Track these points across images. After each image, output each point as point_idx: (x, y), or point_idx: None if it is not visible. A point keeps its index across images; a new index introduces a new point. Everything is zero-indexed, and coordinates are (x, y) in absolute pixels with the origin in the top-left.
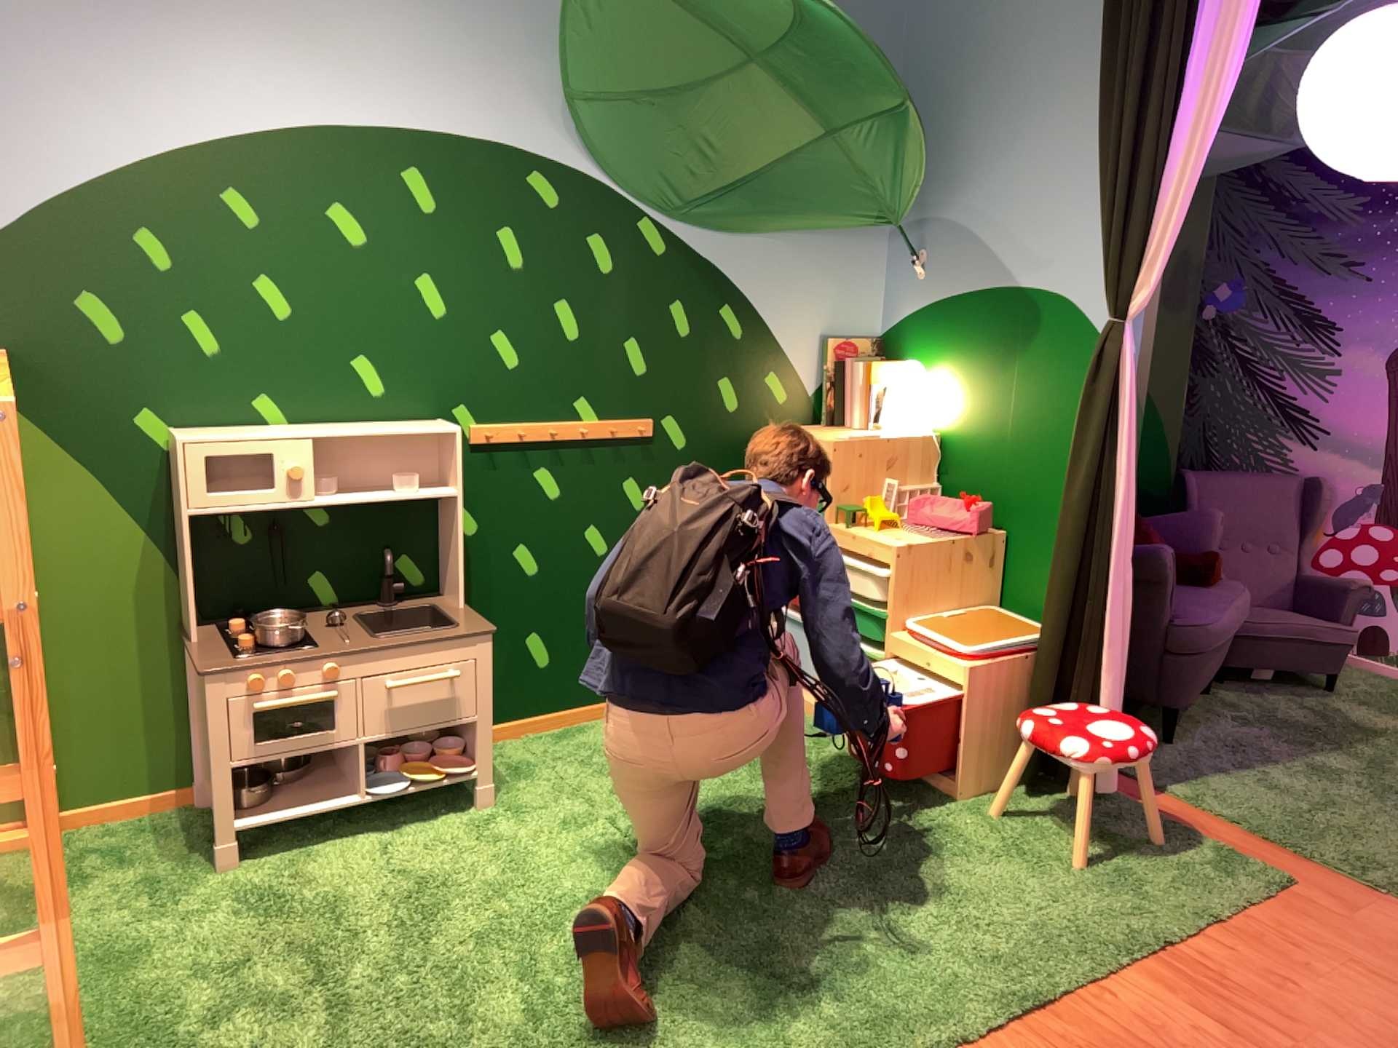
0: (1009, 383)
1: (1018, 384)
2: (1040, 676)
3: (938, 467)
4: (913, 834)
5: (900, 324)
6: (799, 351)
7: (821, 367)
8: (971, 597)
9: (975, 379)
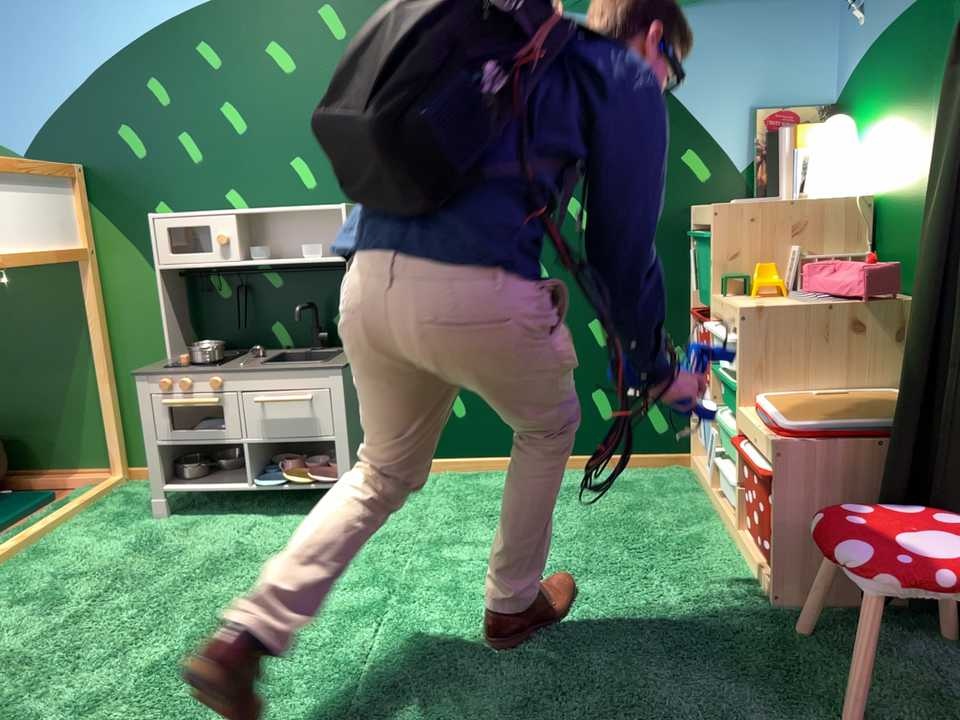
0: (928, 103)
1: (936, 101)
2: (888, 472)
3: (868, 231)
4: (665, 636)
5: (843, 76)
6: (719, 123)
7: (748, 137)
8: (872, 378)
9: (899, 112)
